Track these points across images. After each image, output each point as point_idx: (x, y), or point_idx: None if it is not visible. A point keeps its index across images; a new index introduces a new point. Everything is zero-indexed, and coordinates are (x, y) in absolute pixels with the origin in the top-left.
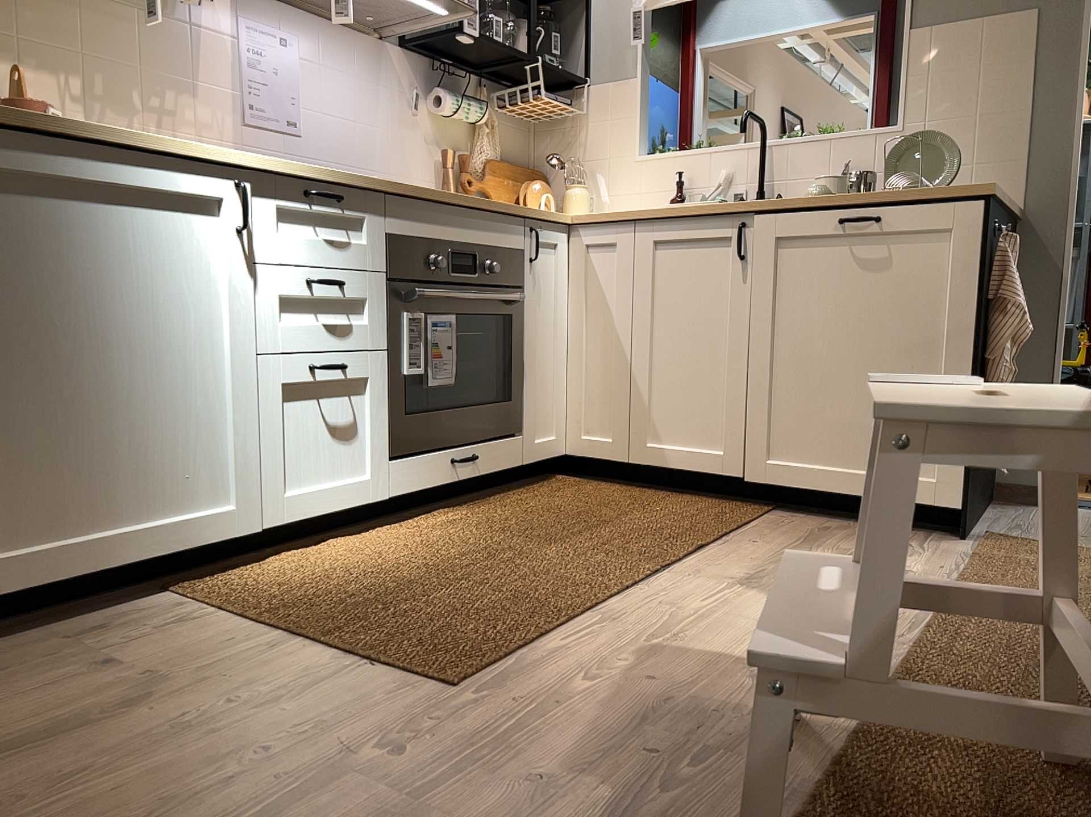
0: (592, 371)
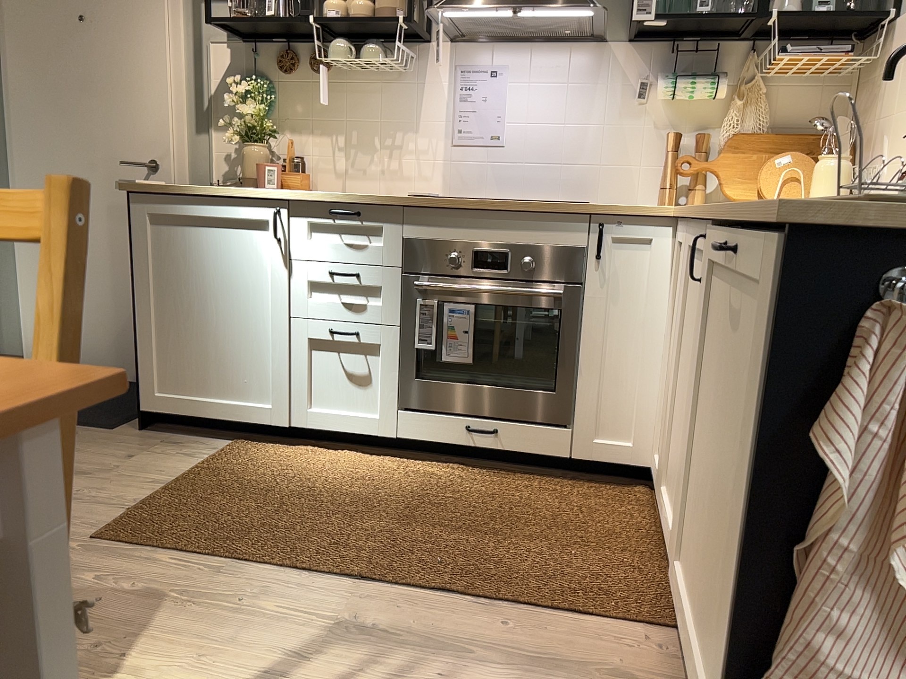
0: (668, 388)
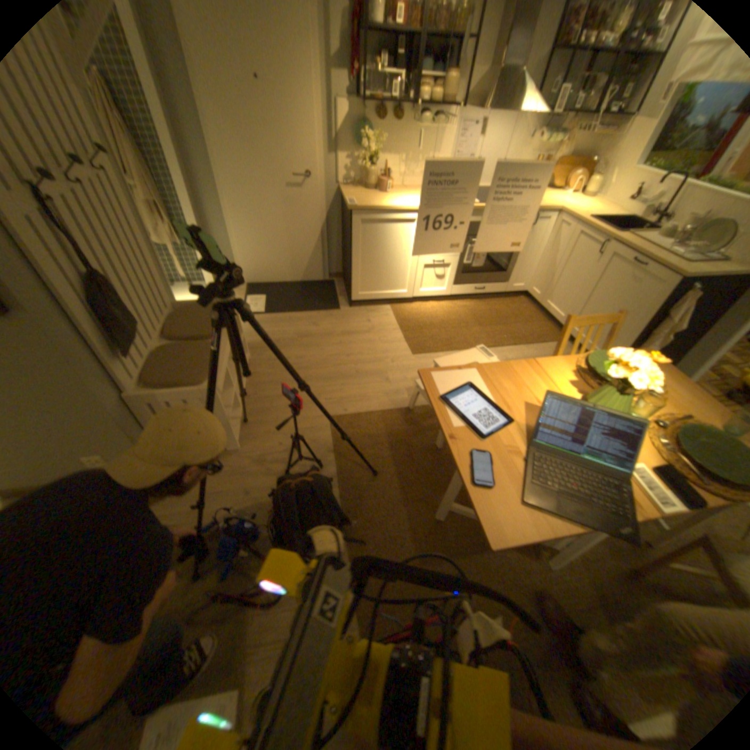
0: (544, 268)
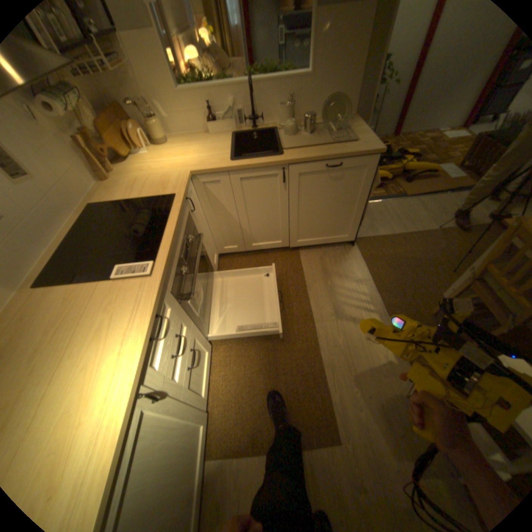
0: (219, 229)
